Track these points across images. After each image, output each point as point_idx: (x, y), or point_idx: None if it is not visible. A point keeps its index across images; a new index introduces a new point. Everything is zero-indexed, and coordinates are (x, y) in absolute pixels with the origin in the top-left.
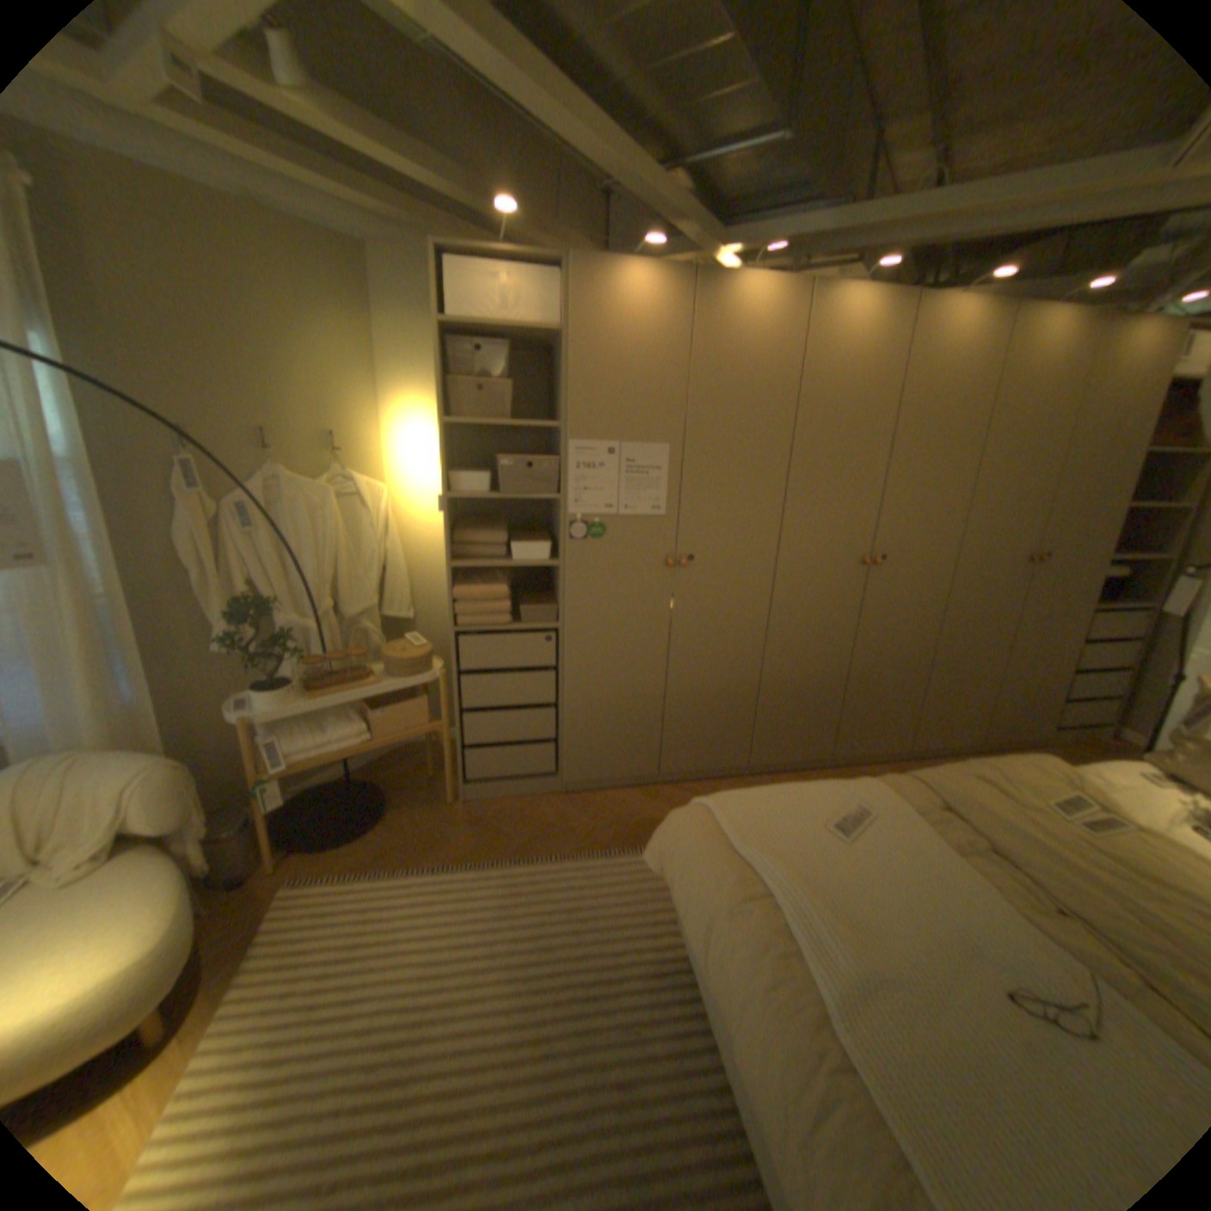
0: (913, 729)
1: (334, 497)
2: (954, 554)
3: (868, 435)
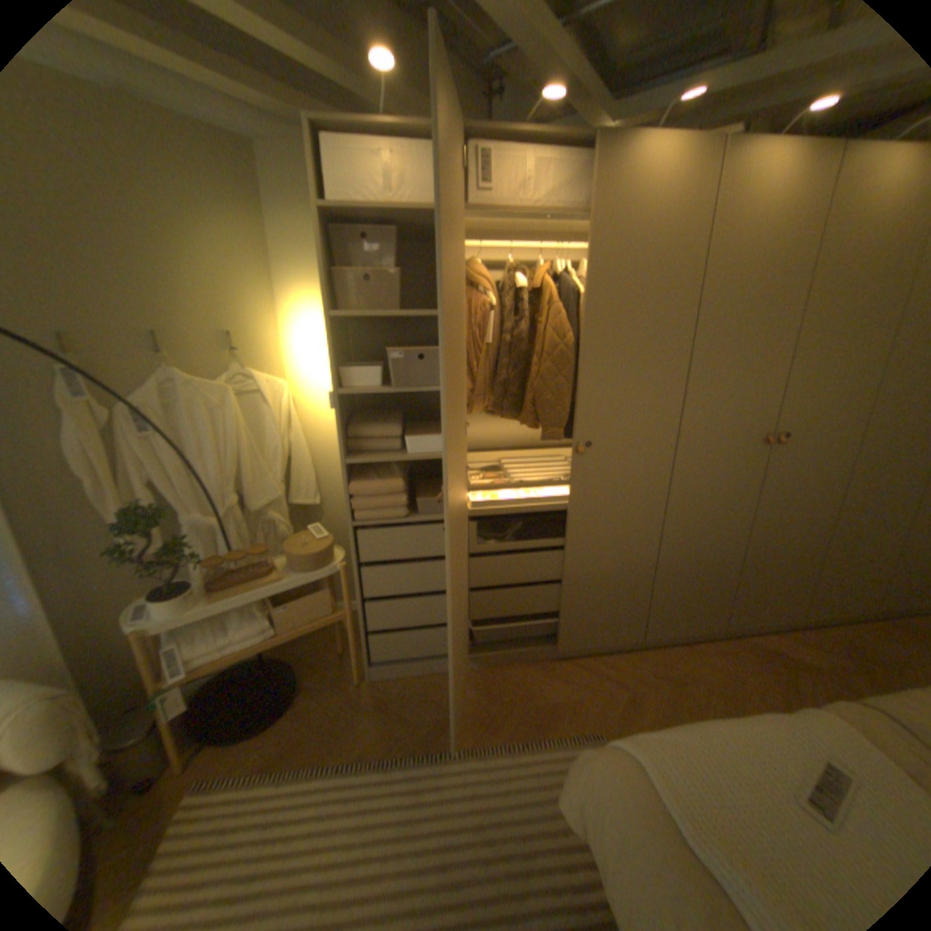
0: (809, 601)
1: (234, 394)
2: (862, 428)
3: (778, 307)
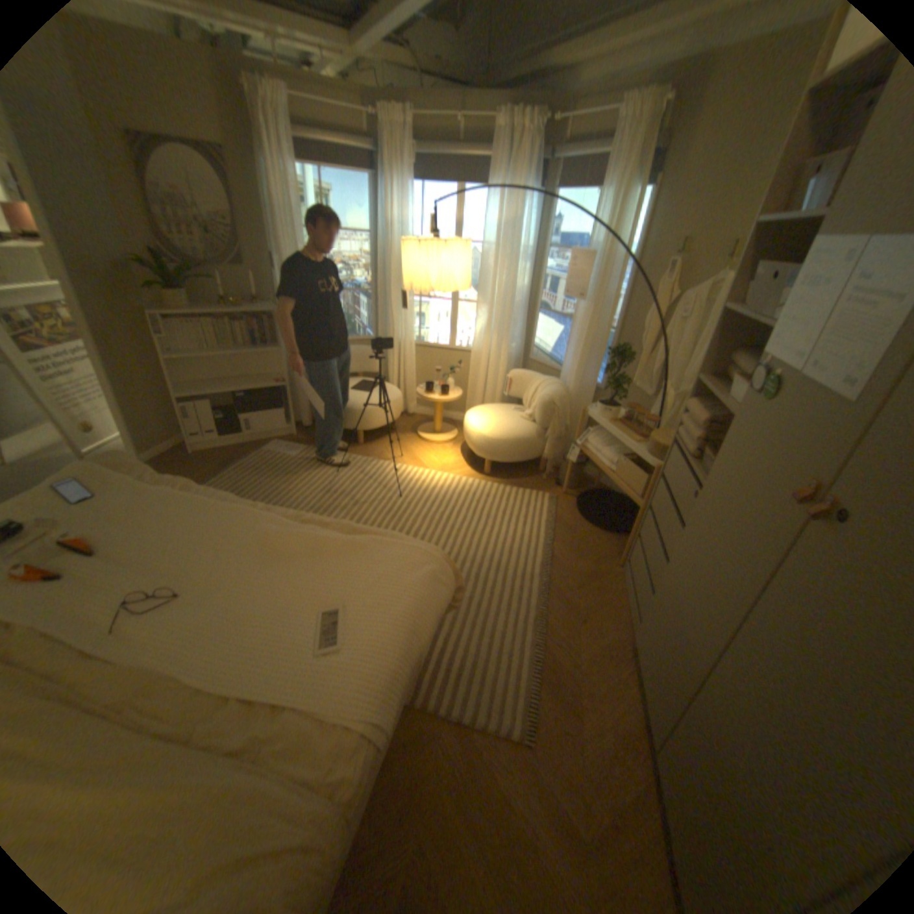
0: None
1: None
2: None
3: None
